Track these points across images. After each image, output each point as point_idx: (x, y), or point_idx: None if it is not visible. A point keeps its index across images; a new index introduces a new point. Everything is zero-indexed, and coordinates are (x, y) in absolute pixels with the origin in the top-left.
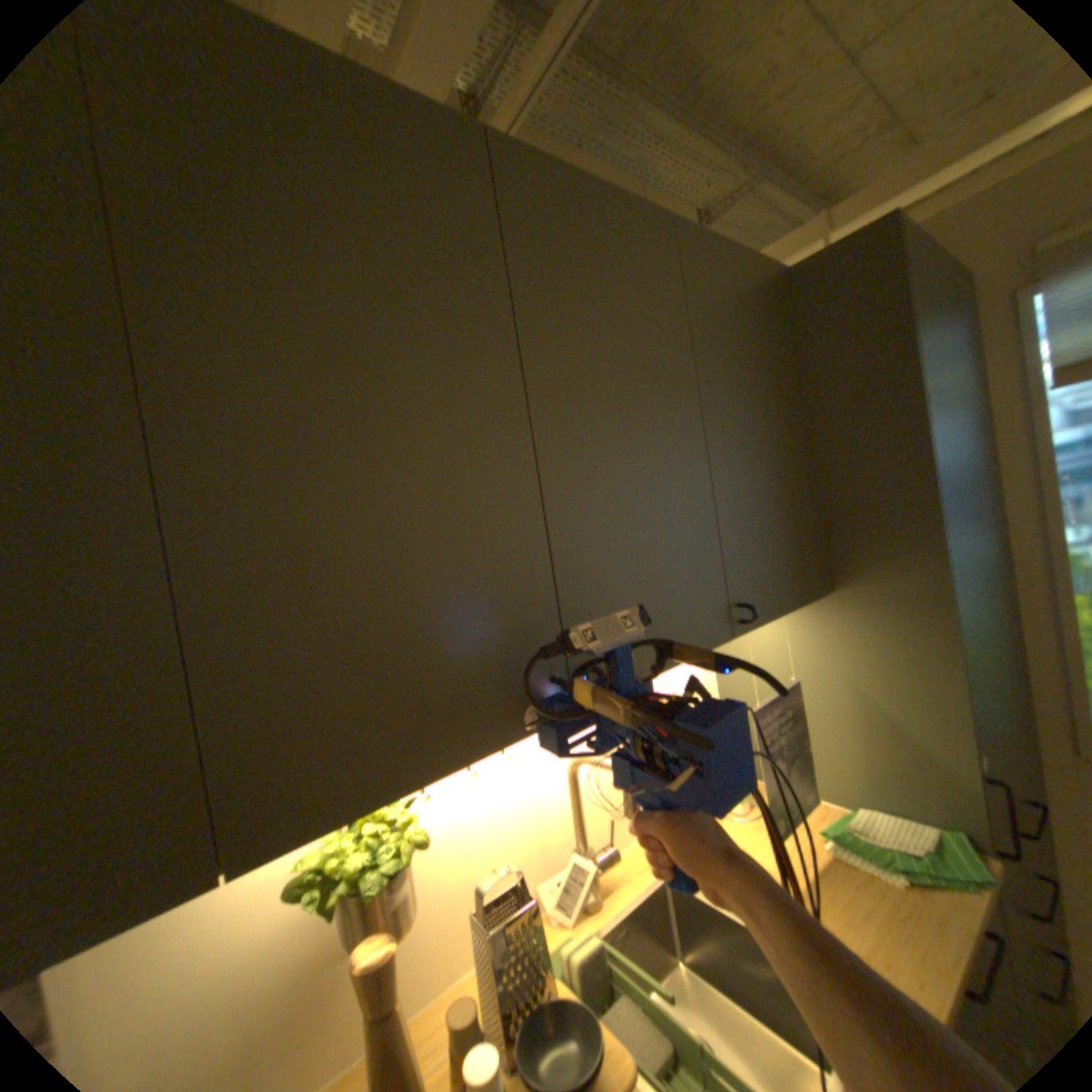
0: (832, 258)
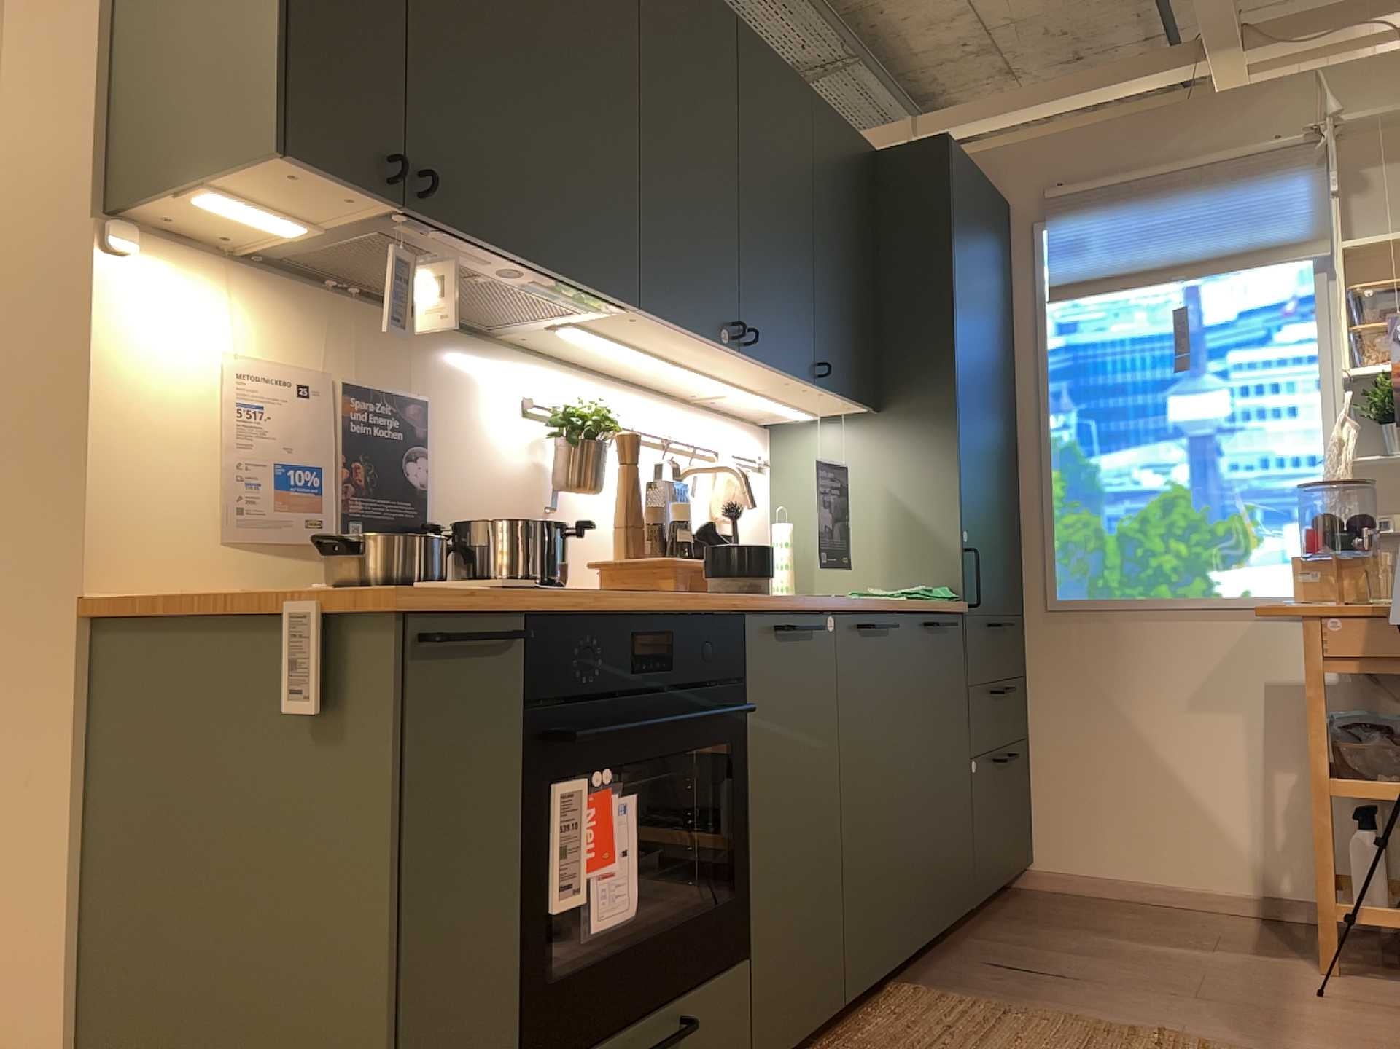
0: (906, 155)
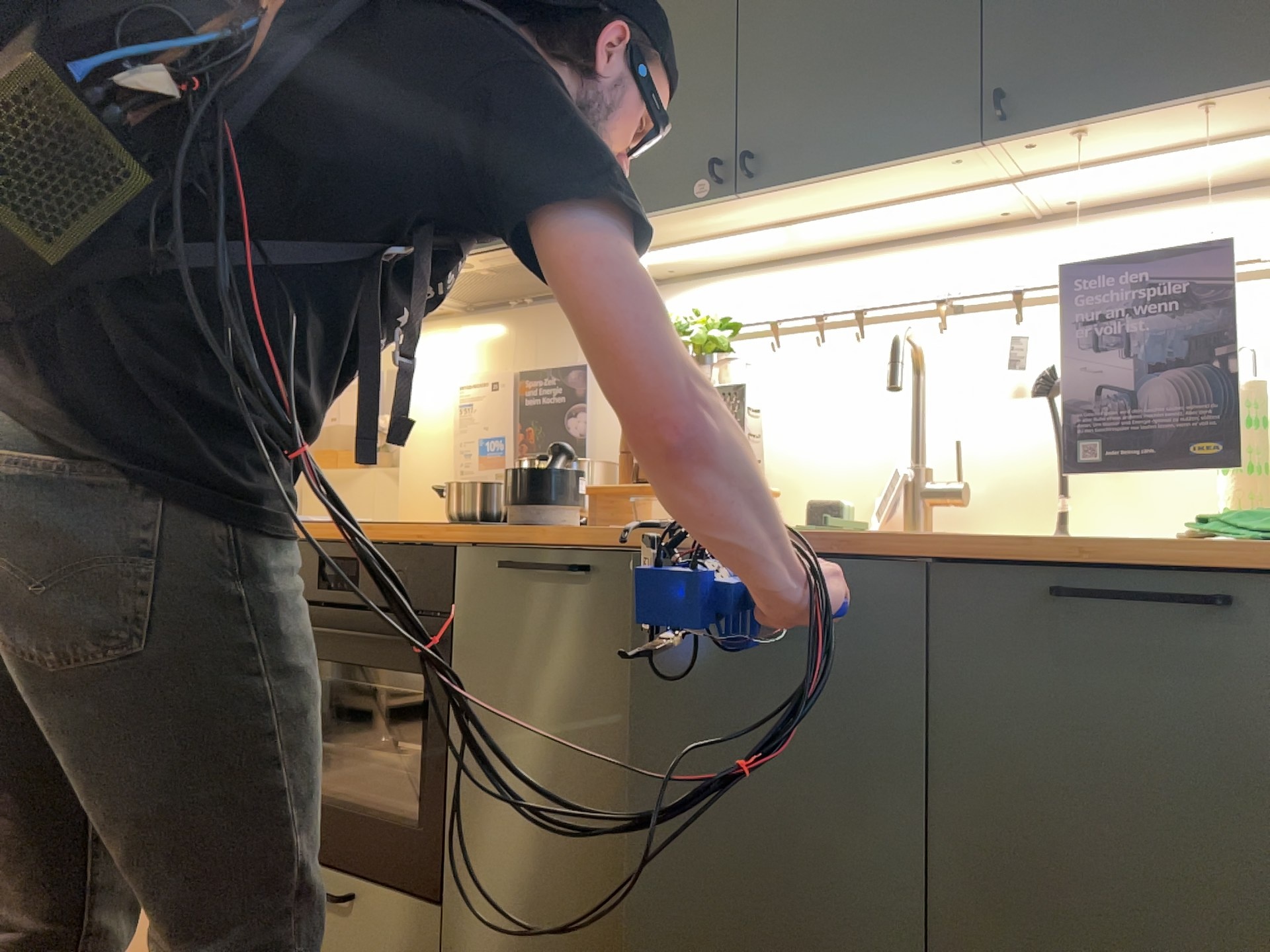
0: None
